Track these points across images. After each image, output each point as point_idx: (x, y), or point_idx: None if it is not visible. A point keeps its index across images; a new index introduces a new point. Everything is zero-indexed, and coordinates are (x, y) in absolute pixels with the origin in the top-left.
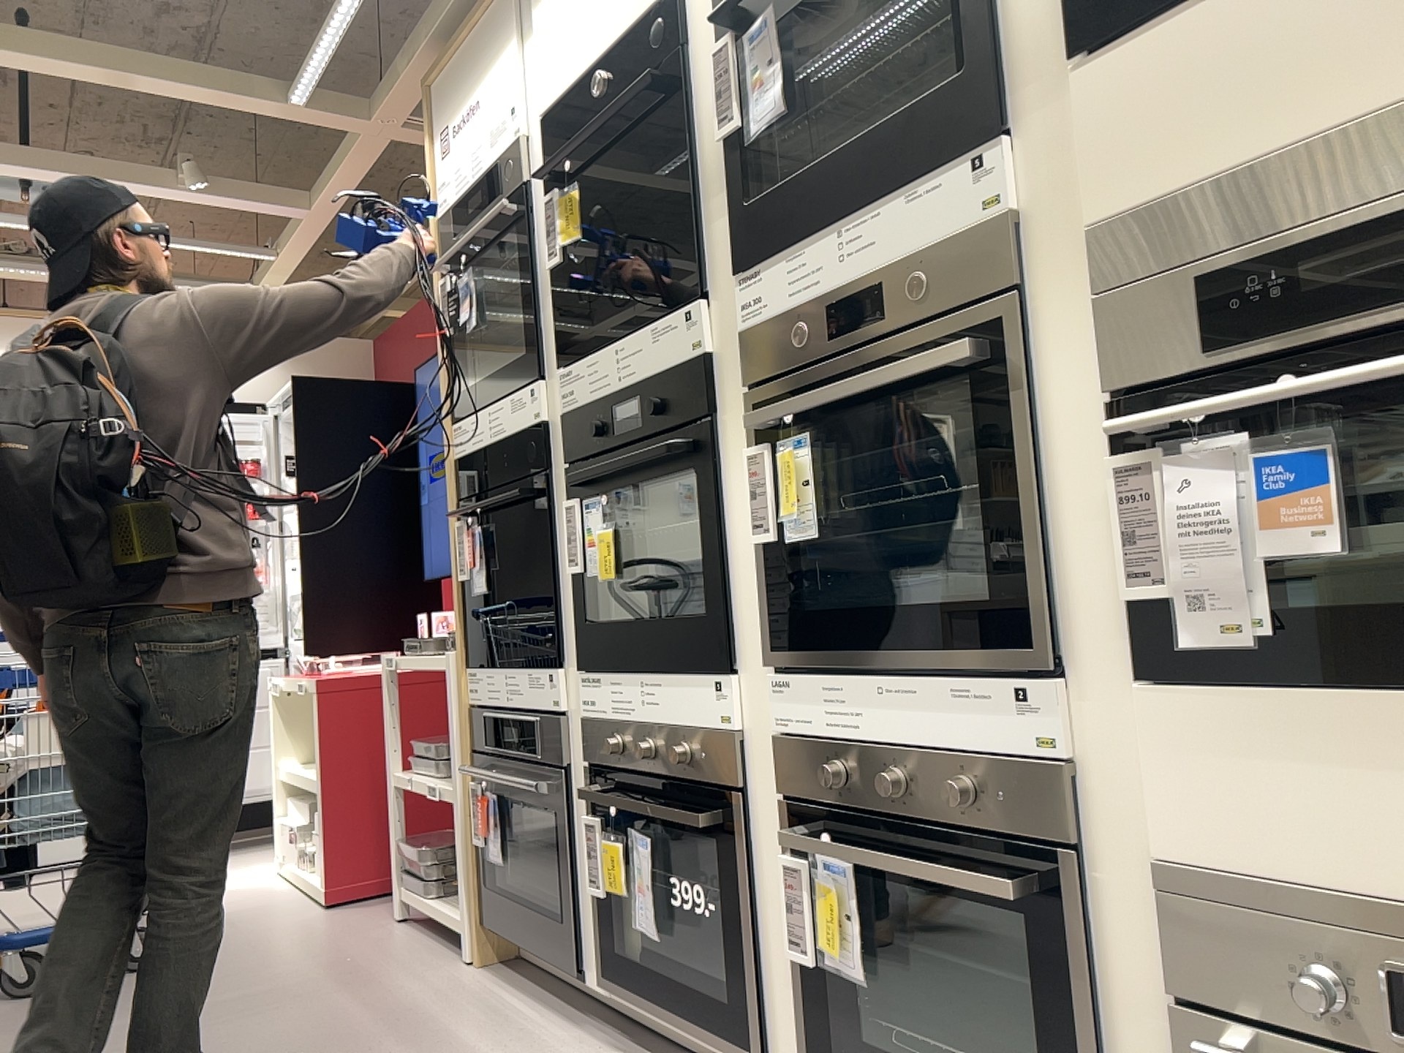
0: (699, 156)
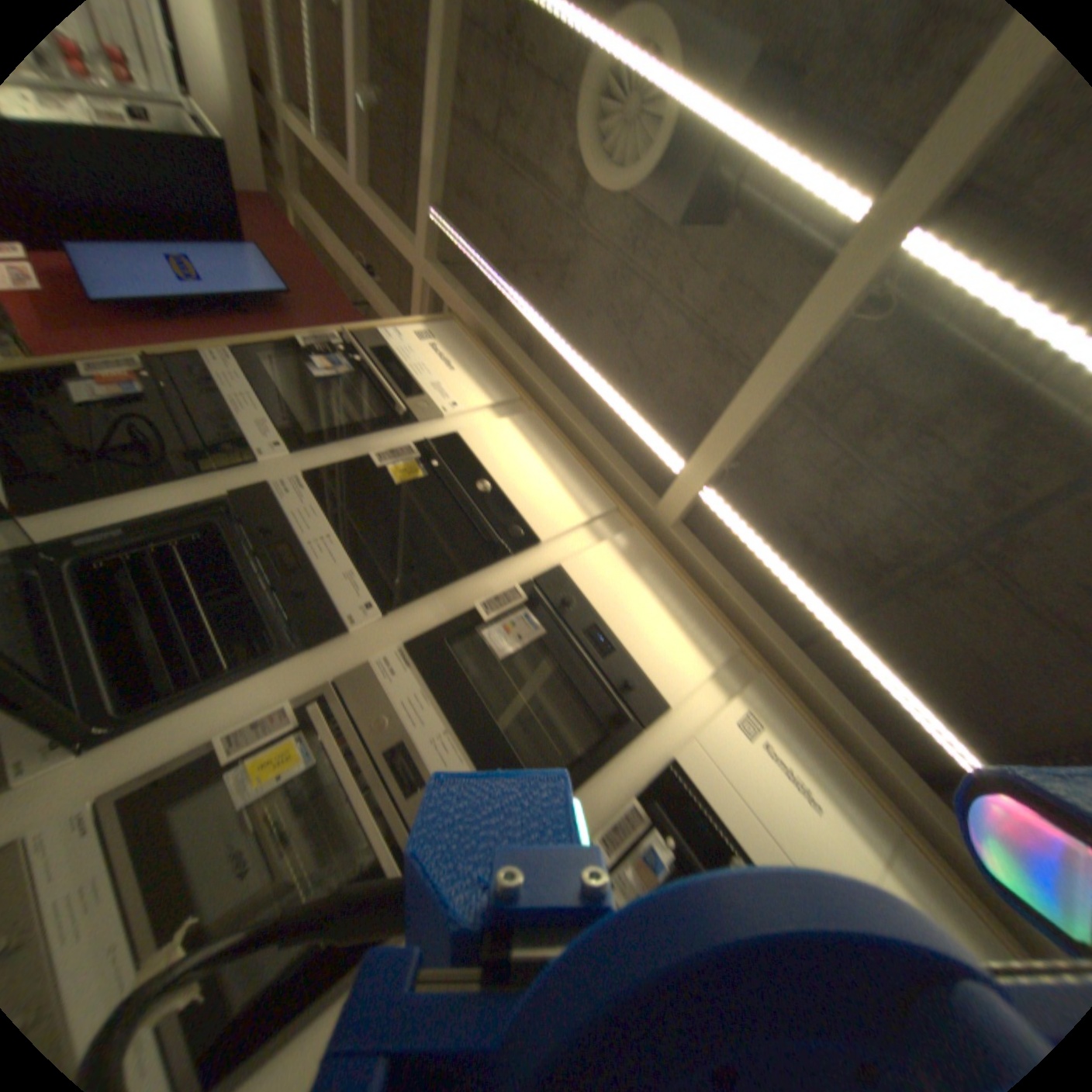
0: (460, 587)
